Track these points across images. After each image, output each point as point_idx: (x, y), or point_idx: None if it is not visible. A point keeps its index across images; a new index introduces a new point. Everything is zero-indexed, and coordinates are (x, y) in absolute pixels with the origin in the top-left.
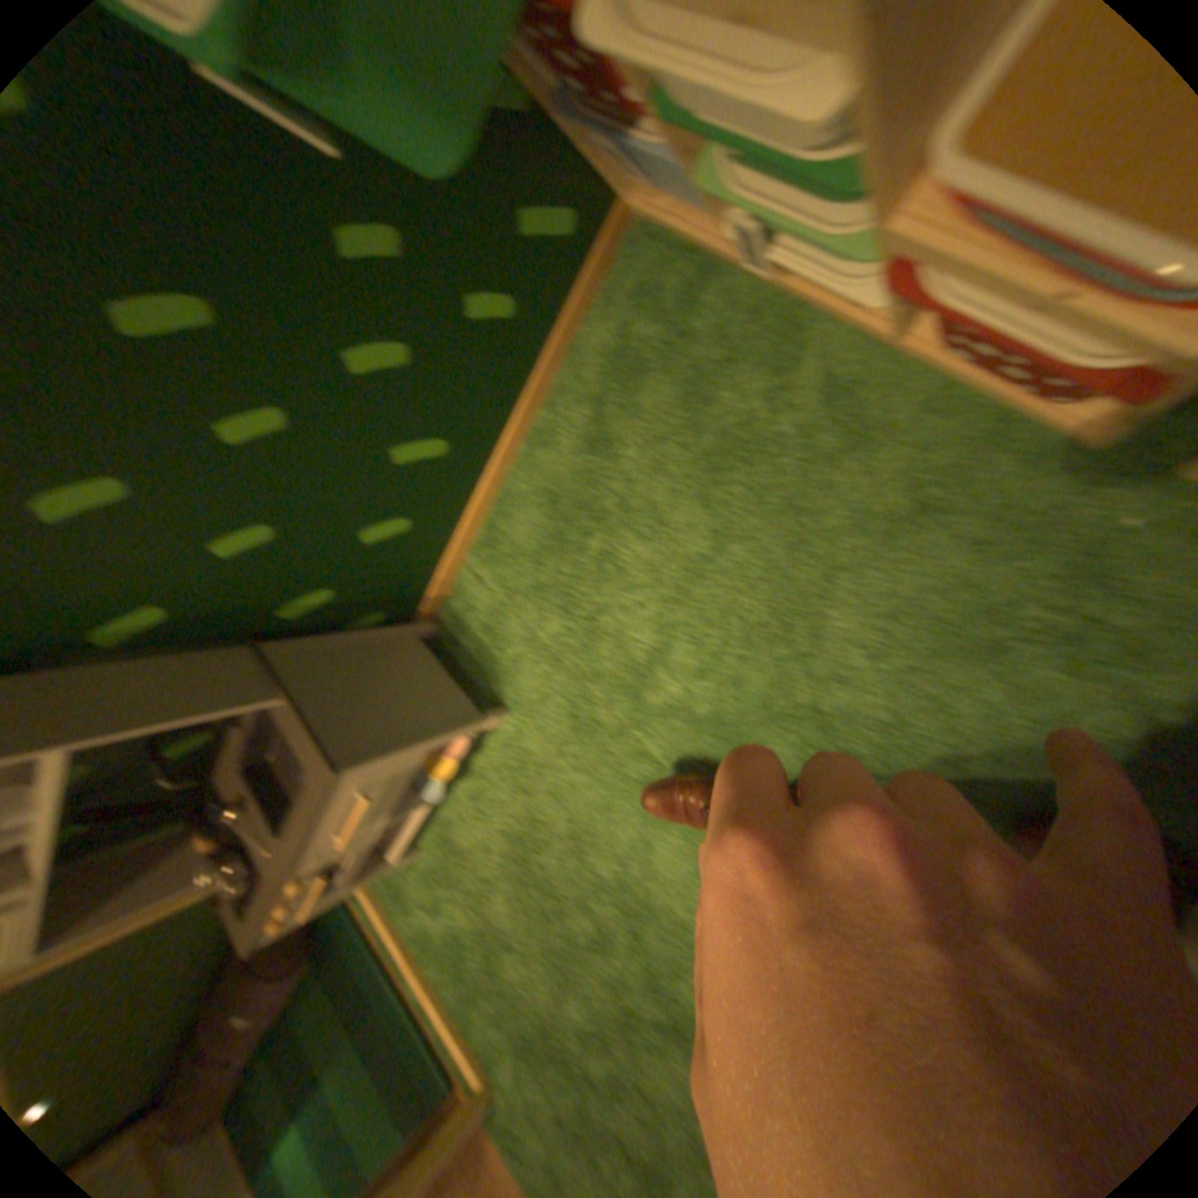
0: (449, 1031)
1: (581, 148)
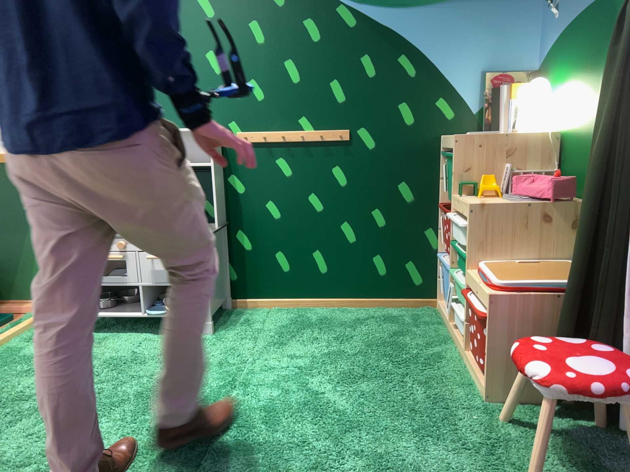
0: None
1: (436, 271)
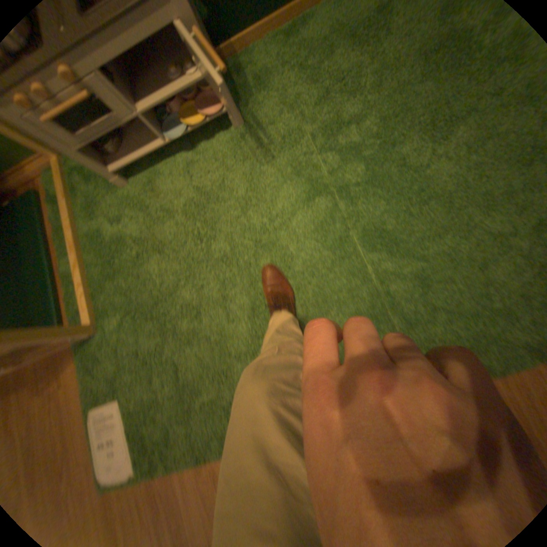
0: (85, 290)
1: None
